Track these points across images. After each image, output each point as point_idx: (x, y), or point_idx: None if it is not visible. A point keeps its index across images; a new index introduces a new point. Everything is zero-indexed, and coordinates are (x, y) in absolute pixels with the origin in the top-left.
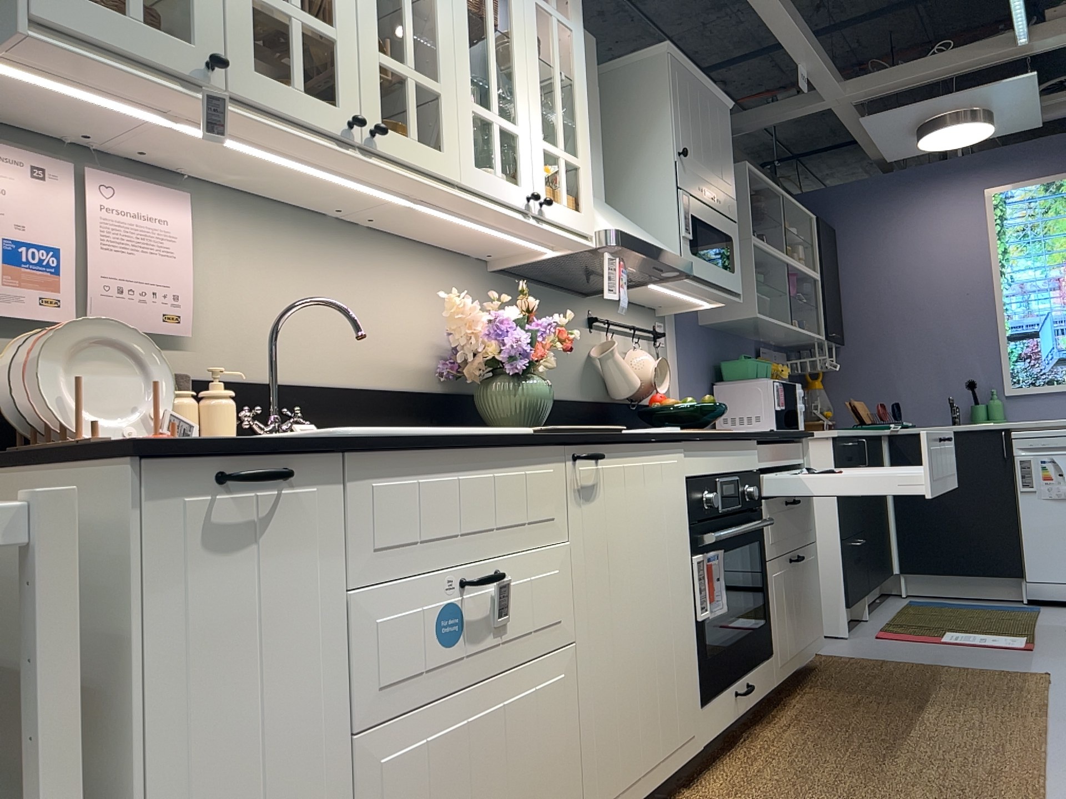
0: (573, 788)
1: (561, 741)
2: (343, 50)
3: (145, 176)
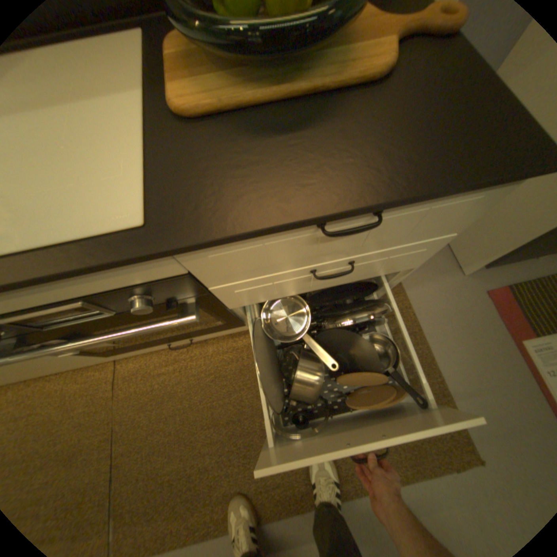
0: None
1: None
2: None
3: None
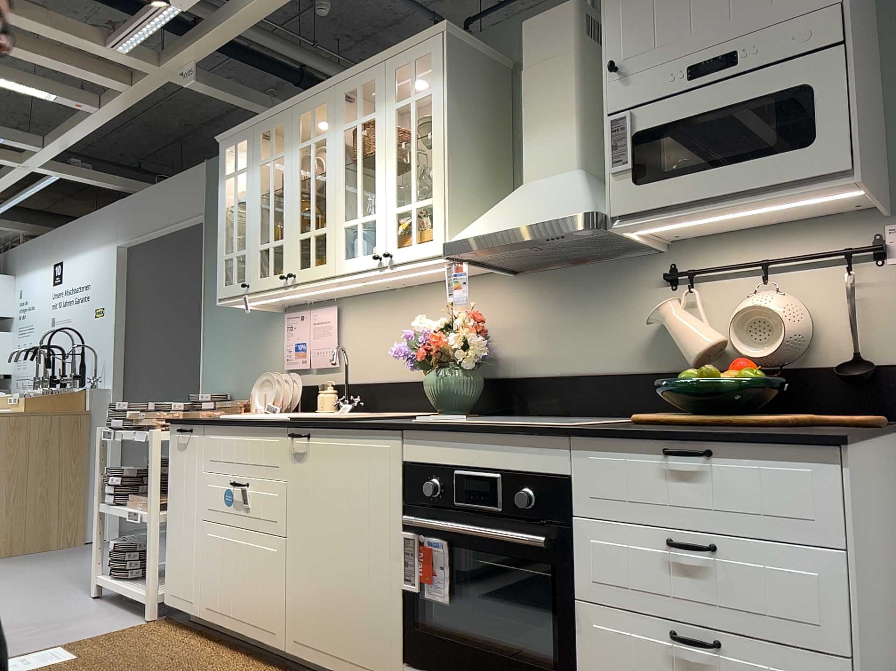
0: (278, 613)
1: (273, 583)
2: (285, 245)
3: (329, 303)
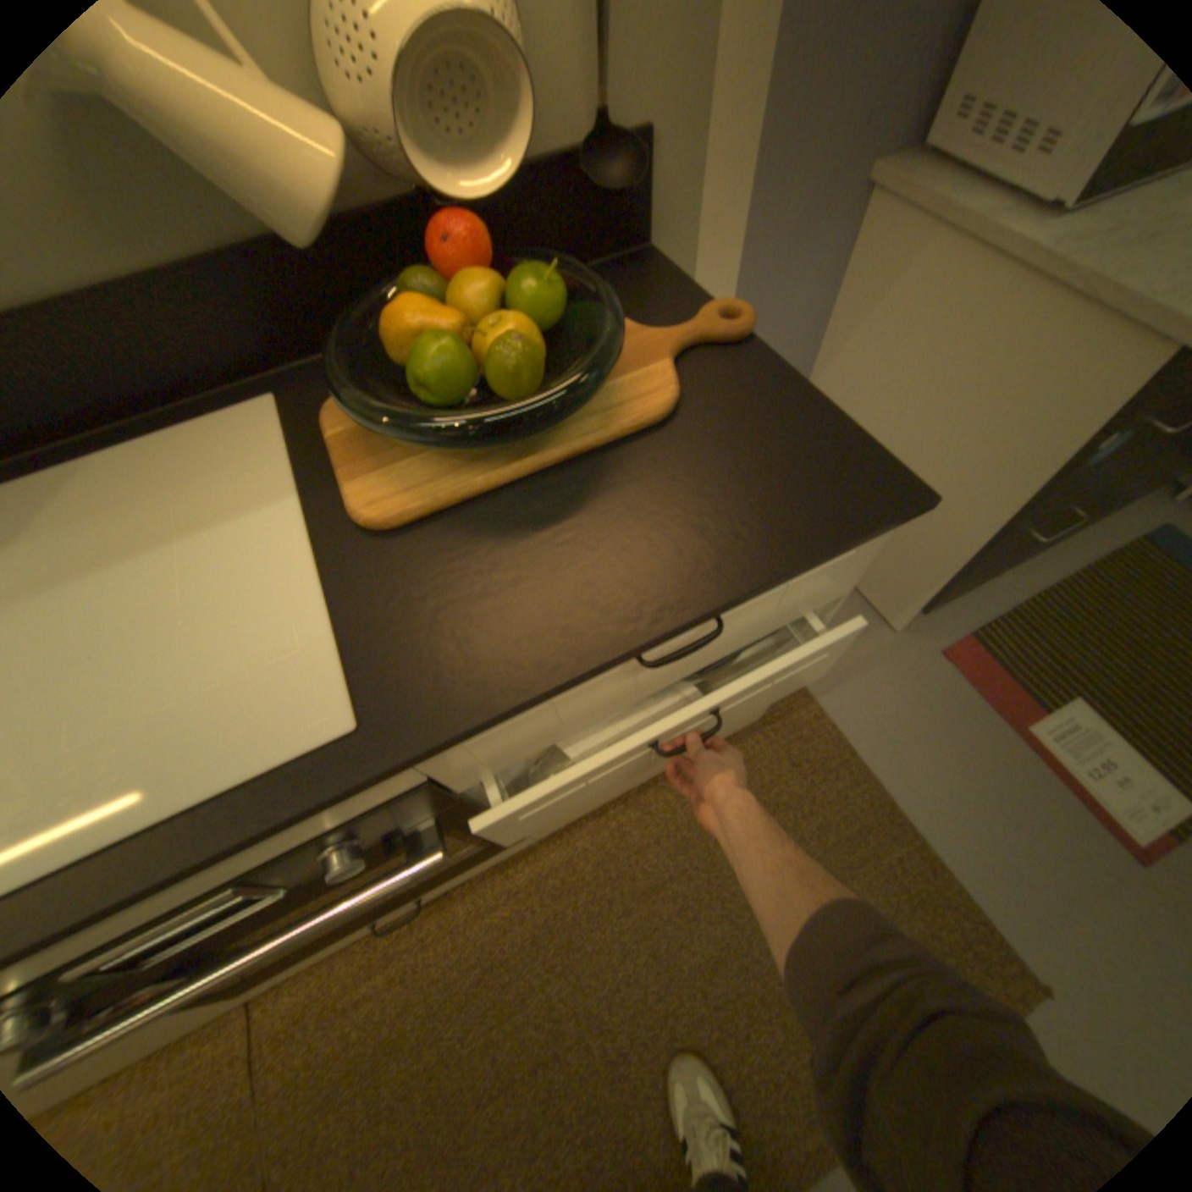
0: None
1: None
2: None
3: None
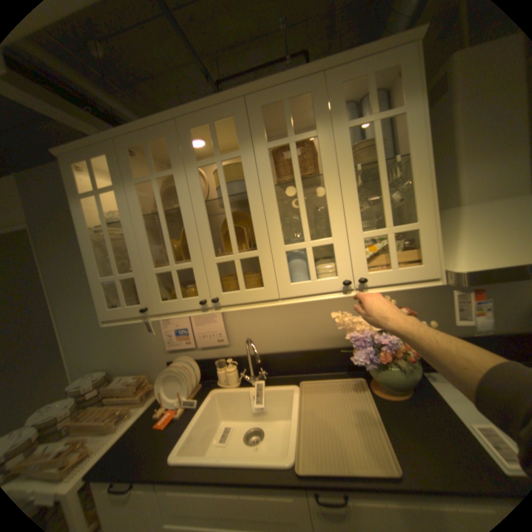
0: None
1: None
2: (196, 269)
3: None
